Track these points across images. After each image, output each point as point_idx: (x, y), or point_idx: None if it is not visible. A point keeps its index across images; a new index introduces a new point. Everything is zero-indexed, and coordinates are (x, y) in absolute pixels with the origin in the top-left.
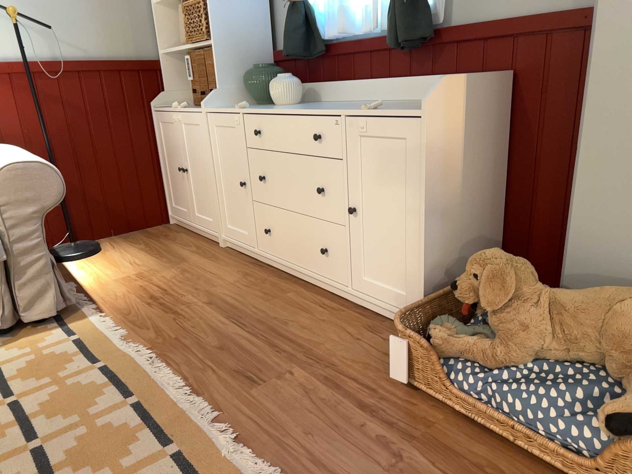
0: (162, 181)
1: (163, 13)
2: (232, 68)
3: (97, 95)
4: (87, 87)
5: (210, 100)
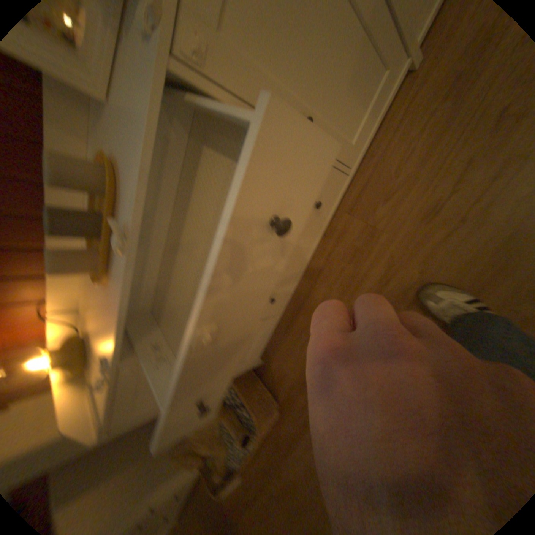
0: None
1: None
2: None
3: None
4: None
5: None
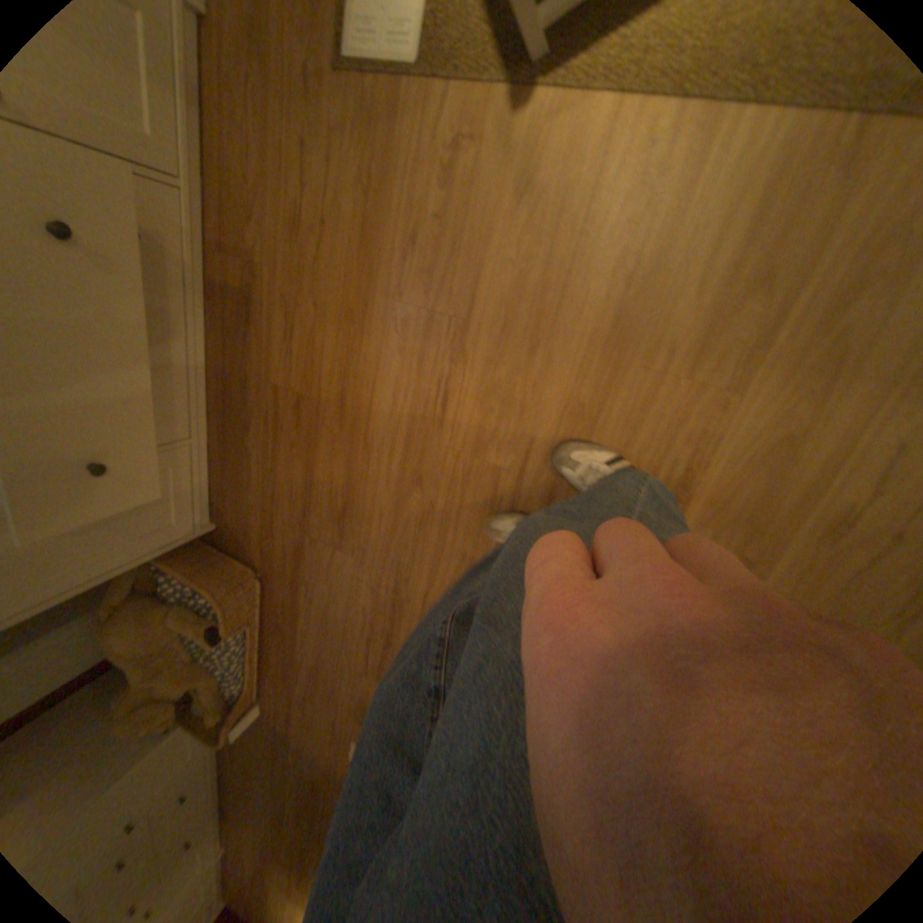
0: None
1: None
2: None
3: None
4: None
5: None
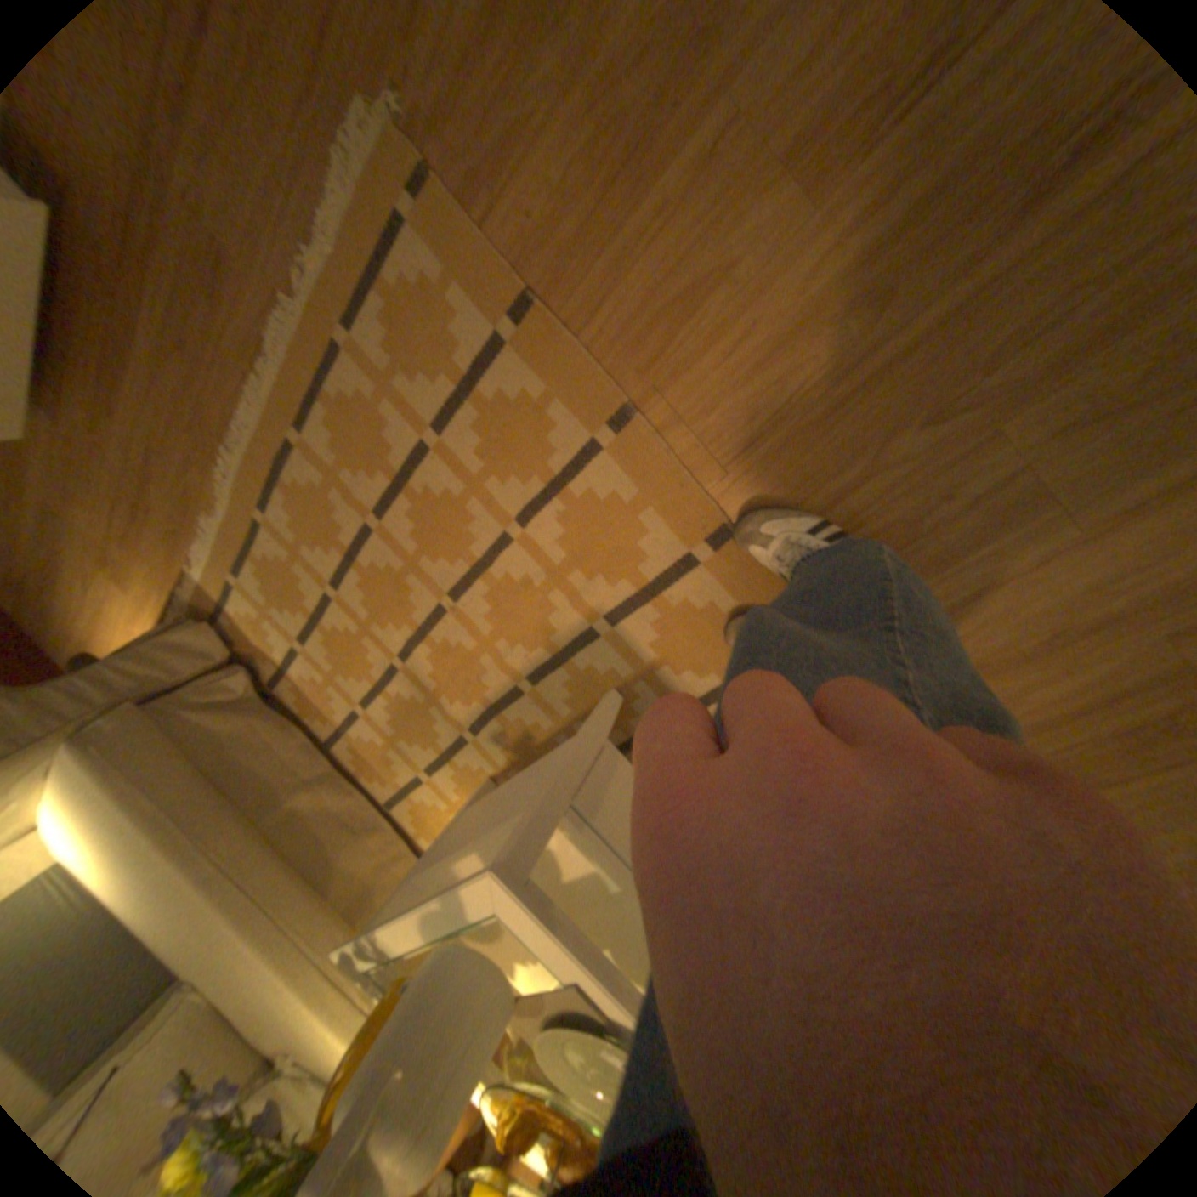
0: None
1: None
2: None
3: None
4: None
5: None
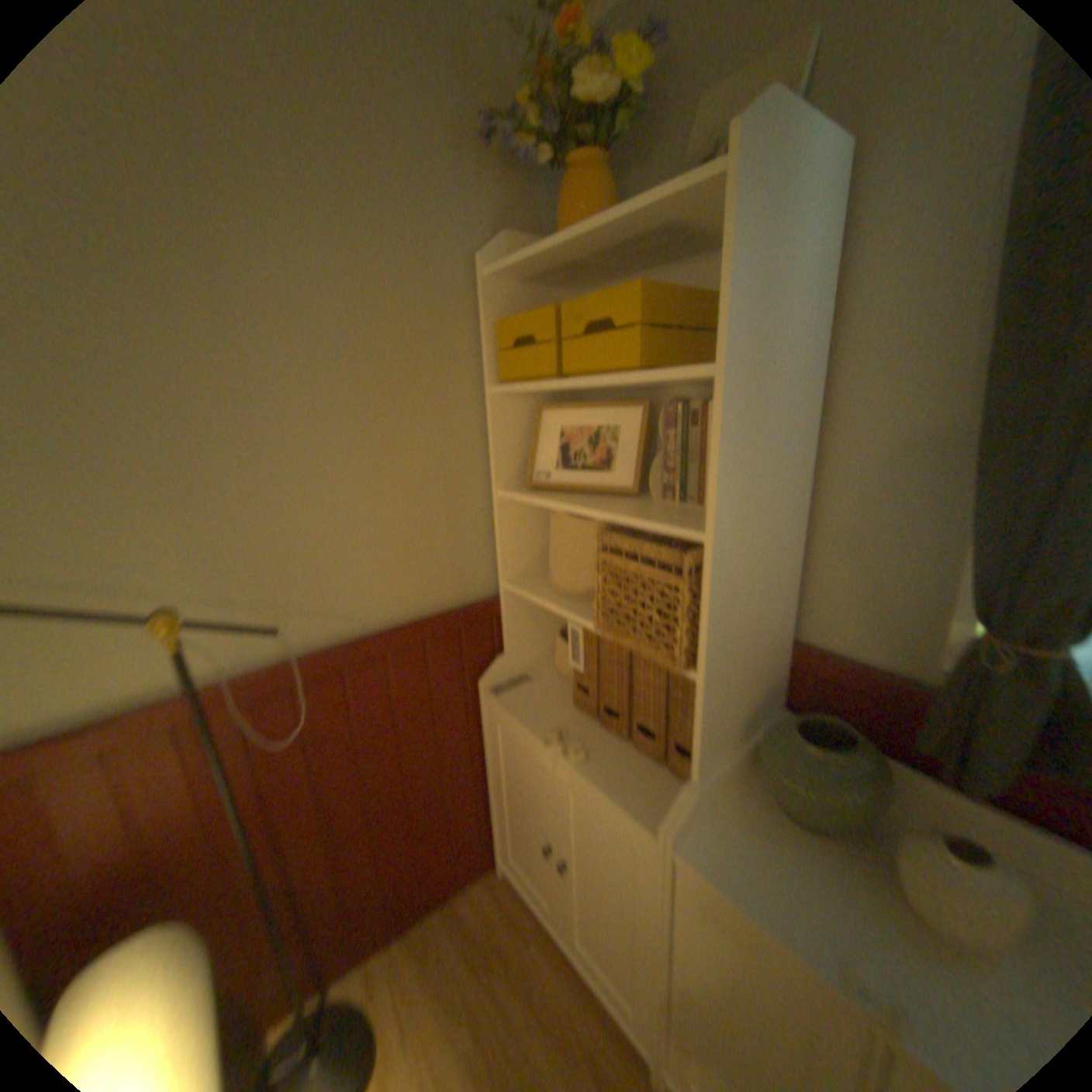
0: (489, 808)
1: (515, 507)
2: (730, 722)
3: (376, 699)
4: (353, 689)
5: (687, 824)
